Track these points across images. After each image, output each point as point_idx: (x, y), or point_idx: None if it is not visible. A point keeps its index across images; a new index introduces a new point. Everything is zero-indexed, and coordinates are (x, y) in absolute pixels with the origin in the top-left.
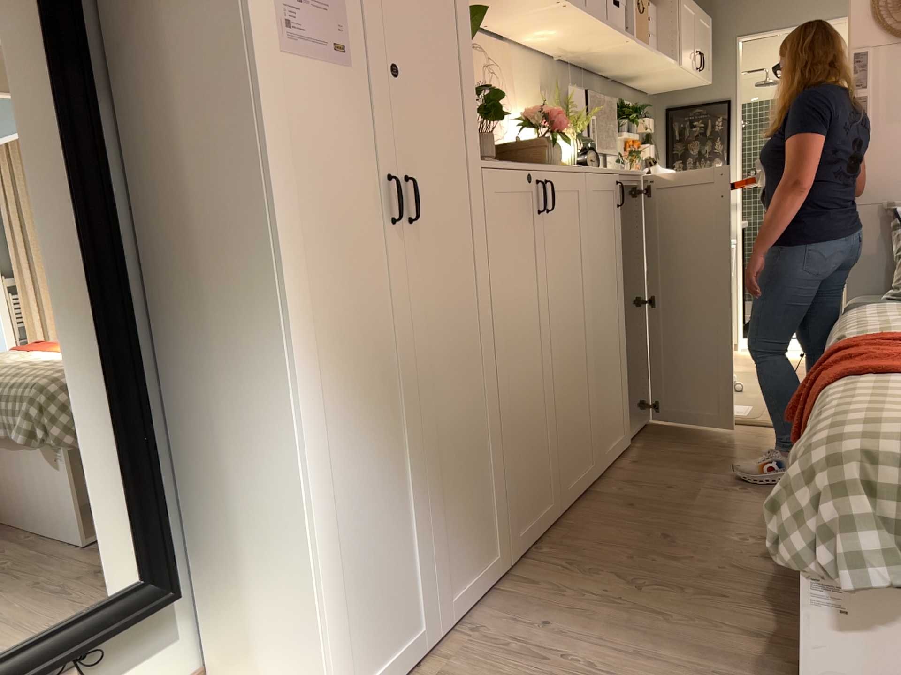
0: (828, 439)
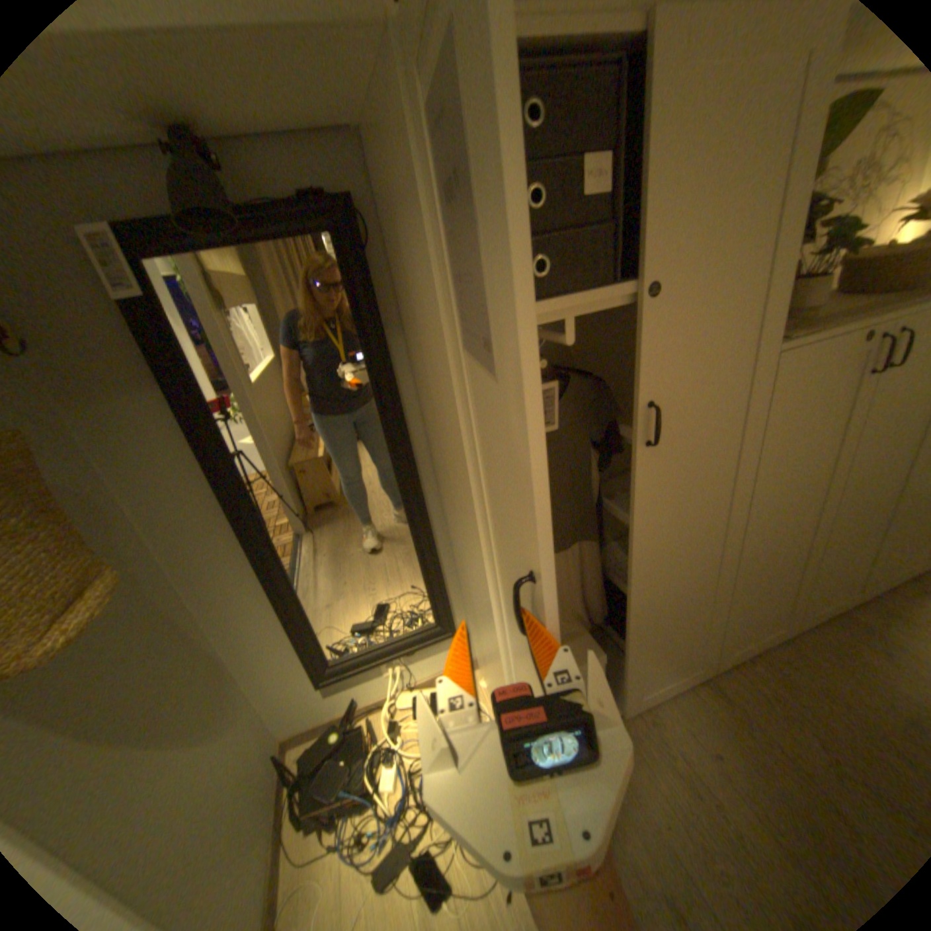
0: None
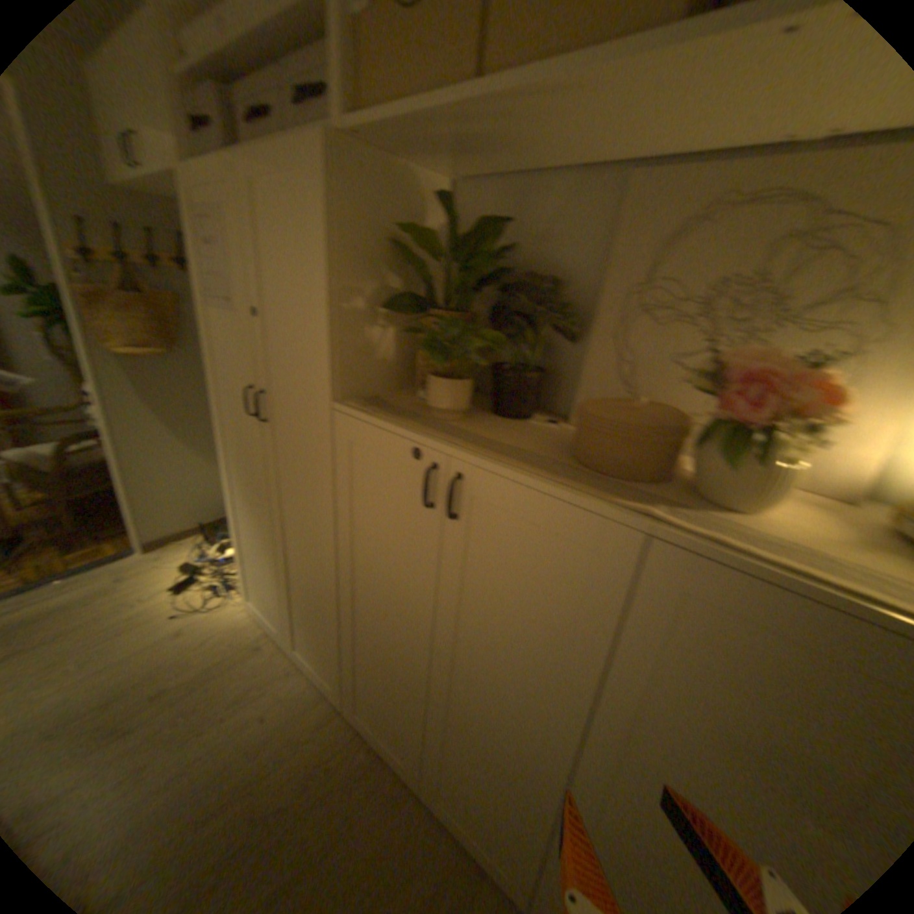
0: None
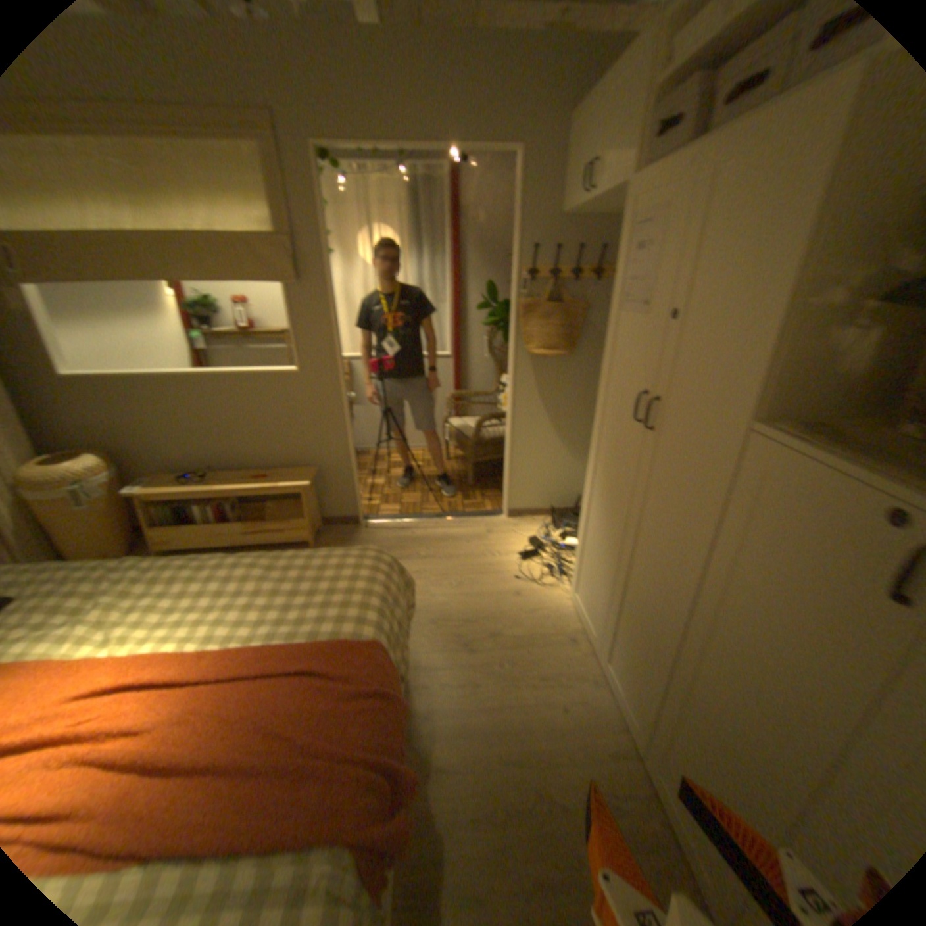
0: (383, 564)
